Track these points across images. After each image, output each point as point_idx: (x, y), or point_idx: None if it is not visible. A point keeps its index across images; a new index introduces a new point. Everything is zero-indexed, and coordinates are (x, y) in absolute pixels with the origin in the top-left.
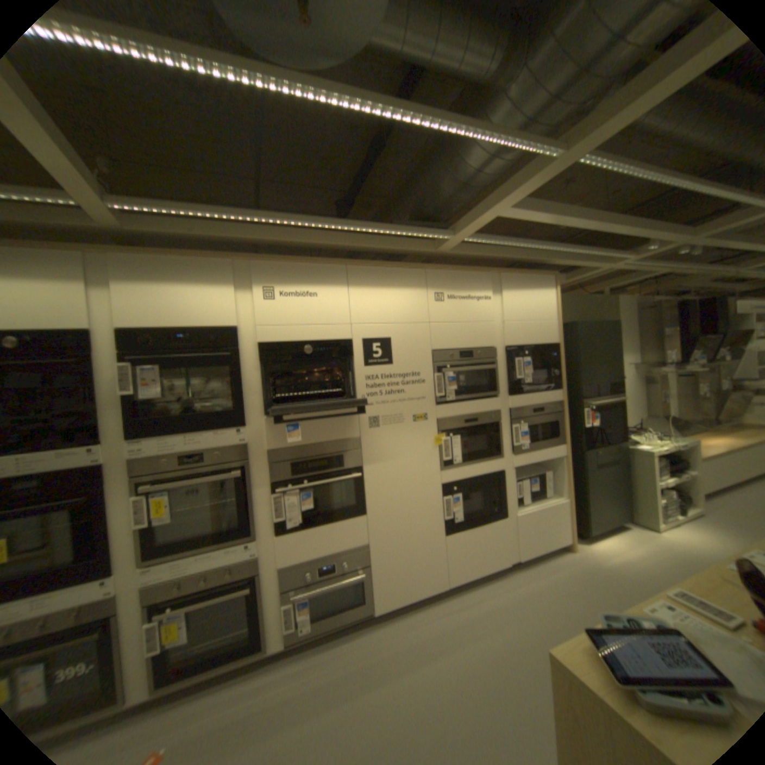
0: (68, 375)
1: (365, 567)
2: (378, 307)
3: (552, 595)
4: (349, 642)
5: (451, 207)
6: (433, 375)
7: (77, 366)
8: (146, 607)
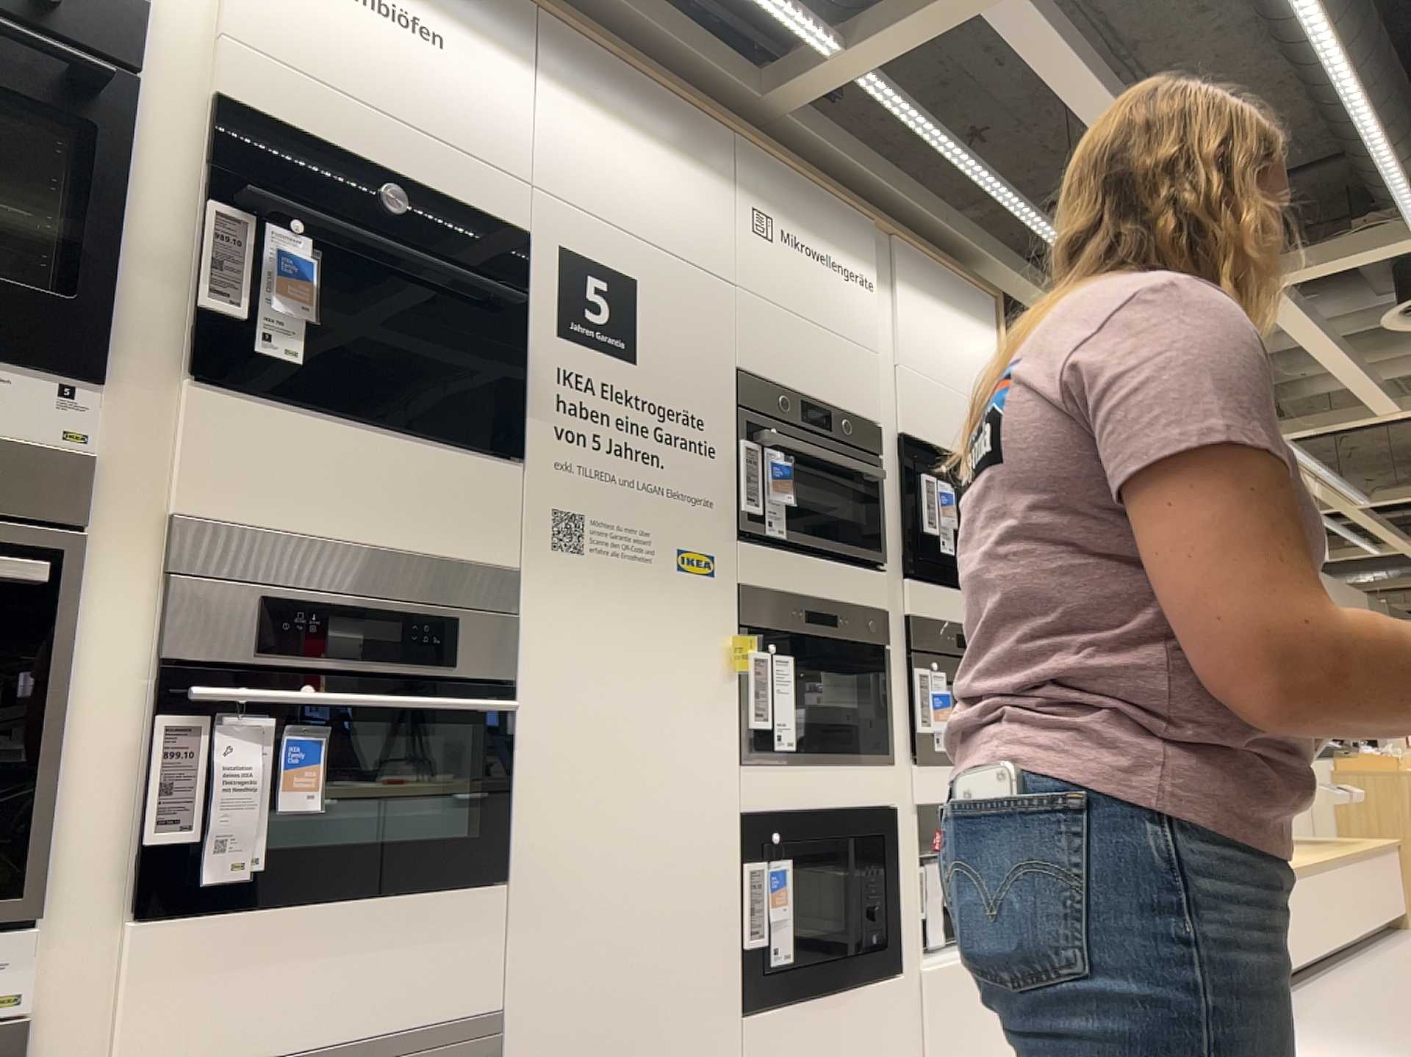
0: None
1: None
2: (614, 174)
3: None
4: None
5: None
6: (738, 442)
7: None
8: None
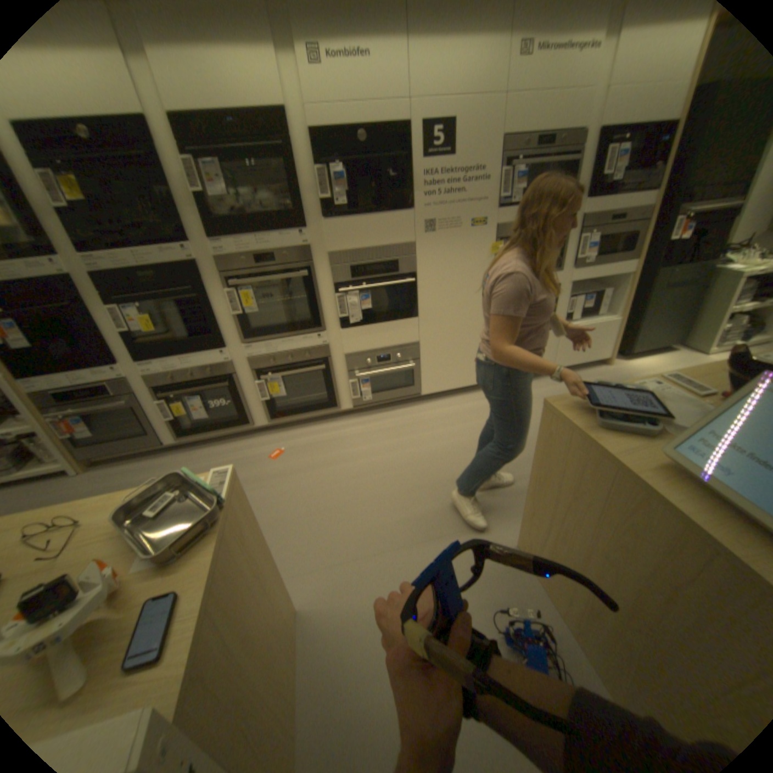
0: (142, 170)
1: (415, 359)
2: (444, 69)
3: None
4: (400, 409)
5: None
6: (500, 170)
7: (146, 160)
8: (254, 371)
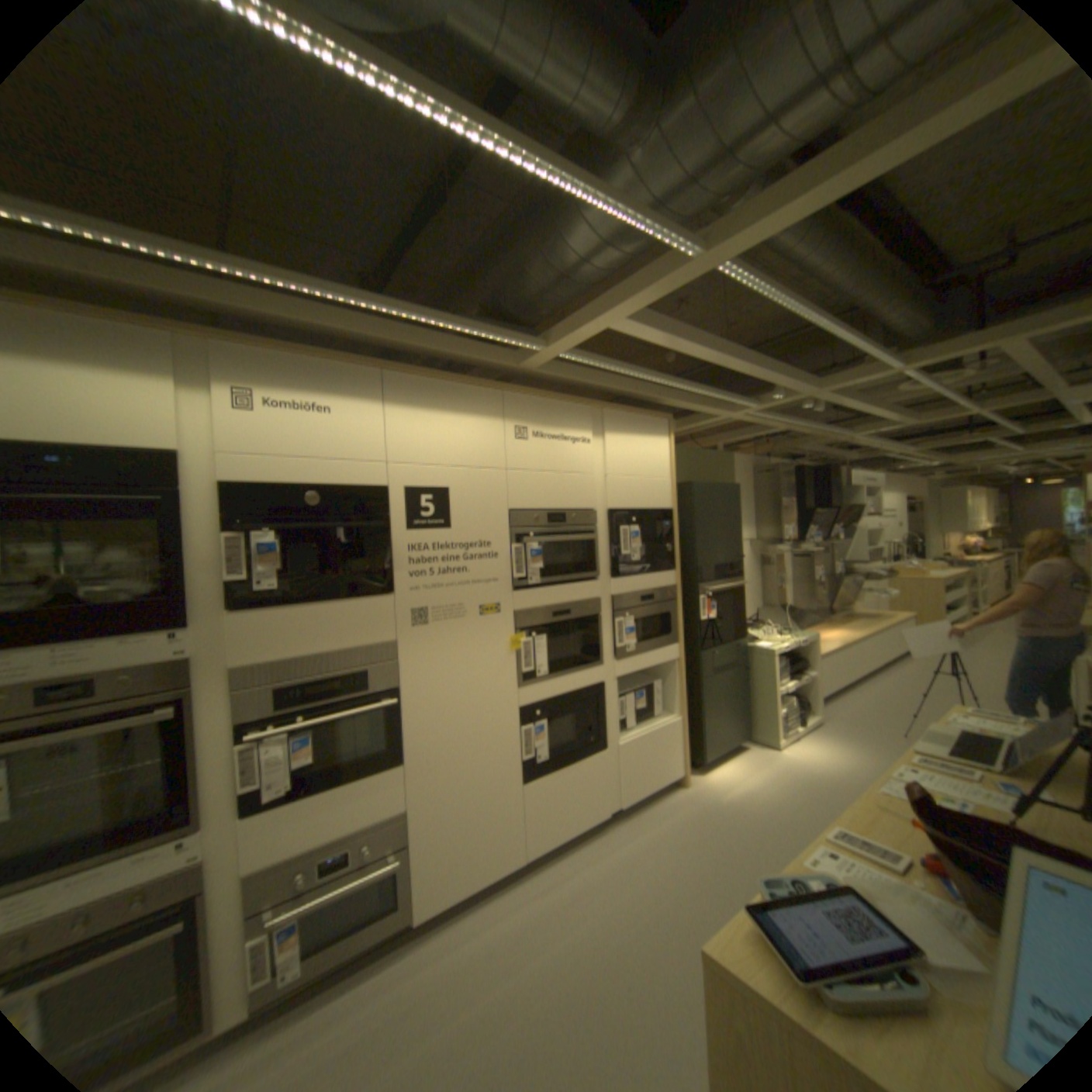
0: None
1: (400, 850)
2: (431, 440)
3: (663, 851)
4: (369, 979)
5: (542, 307)
6: (510, 547)
7: None
8: None
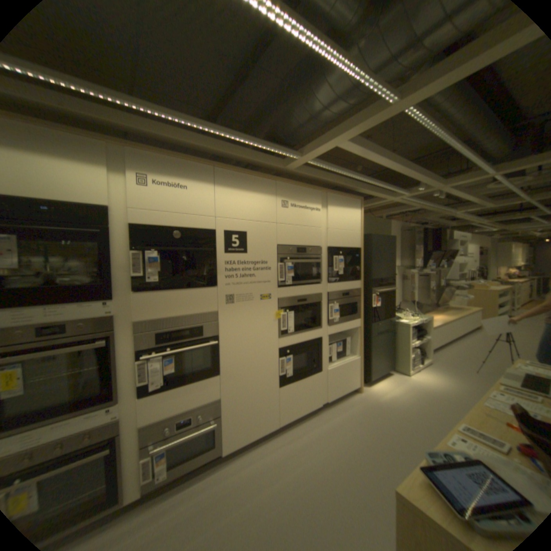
0: None
1: (217, 418)
2: (239, 205)
3: (350, 425)
4: (200, 482)
5: (299, 135)
6: (277, 264)
7: None
8: None
